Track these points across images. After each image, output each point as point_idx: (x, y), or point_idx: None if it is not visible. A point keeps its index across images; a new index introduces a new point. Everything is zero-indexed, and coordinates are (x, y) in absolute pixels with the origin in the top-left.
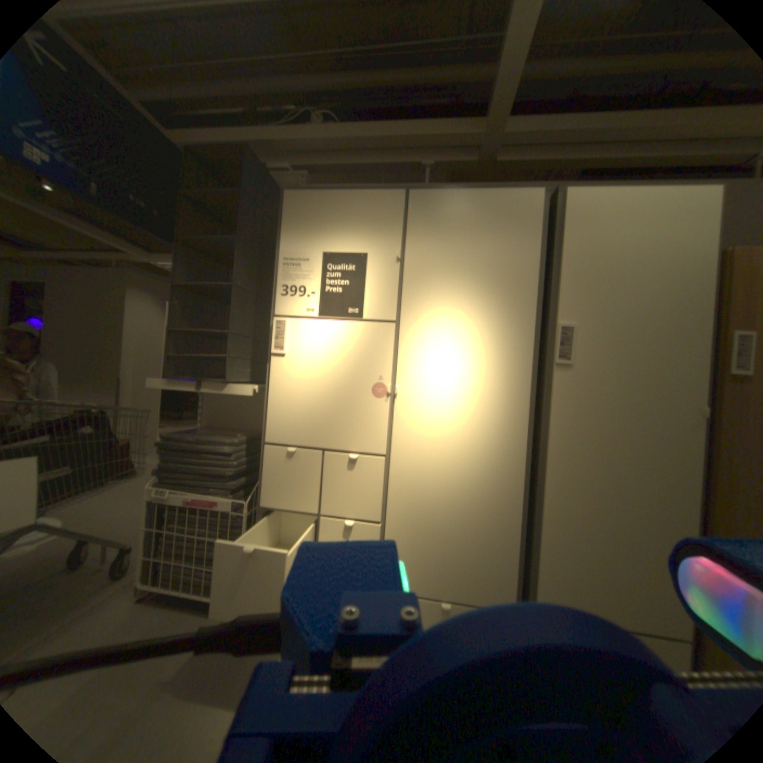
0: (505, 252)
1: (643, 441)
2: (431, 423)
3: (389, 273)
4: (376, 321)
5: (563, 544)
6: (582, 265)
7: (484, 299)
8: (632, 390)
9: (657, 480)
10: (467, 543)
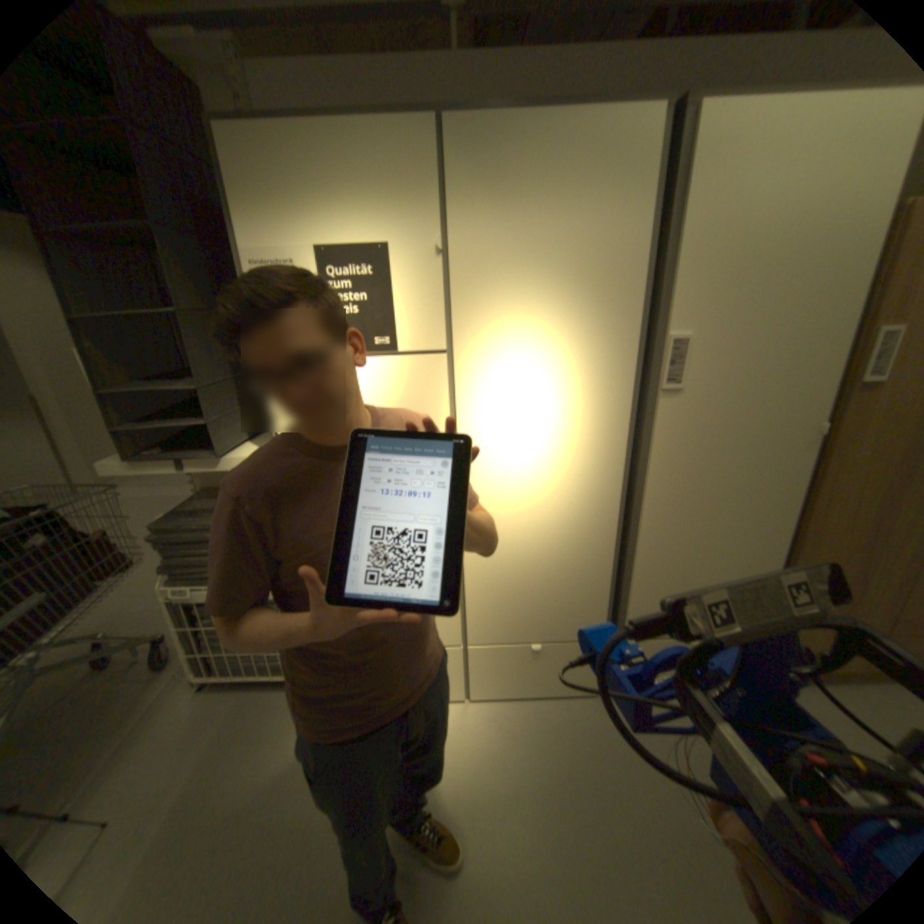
0: (603, 227)
1: (751, 468)
2: (508, 477)
3: (429, 274)
4: (420, 350)
5: (654, 577)
6: (711, 243)
7: (572, 305)
8: (748, 412)
9: (758, 506)
10: (555, 591)
